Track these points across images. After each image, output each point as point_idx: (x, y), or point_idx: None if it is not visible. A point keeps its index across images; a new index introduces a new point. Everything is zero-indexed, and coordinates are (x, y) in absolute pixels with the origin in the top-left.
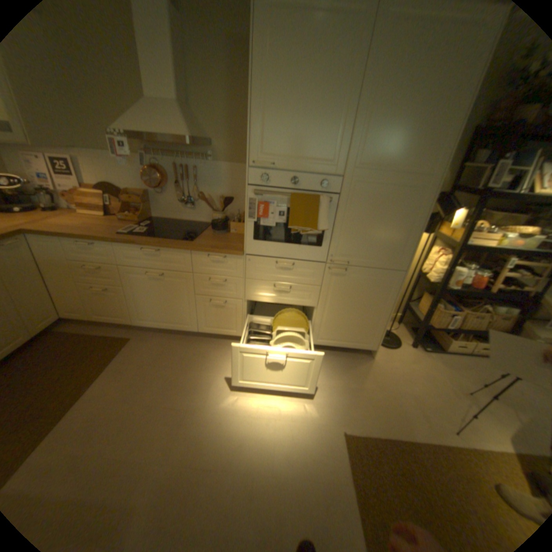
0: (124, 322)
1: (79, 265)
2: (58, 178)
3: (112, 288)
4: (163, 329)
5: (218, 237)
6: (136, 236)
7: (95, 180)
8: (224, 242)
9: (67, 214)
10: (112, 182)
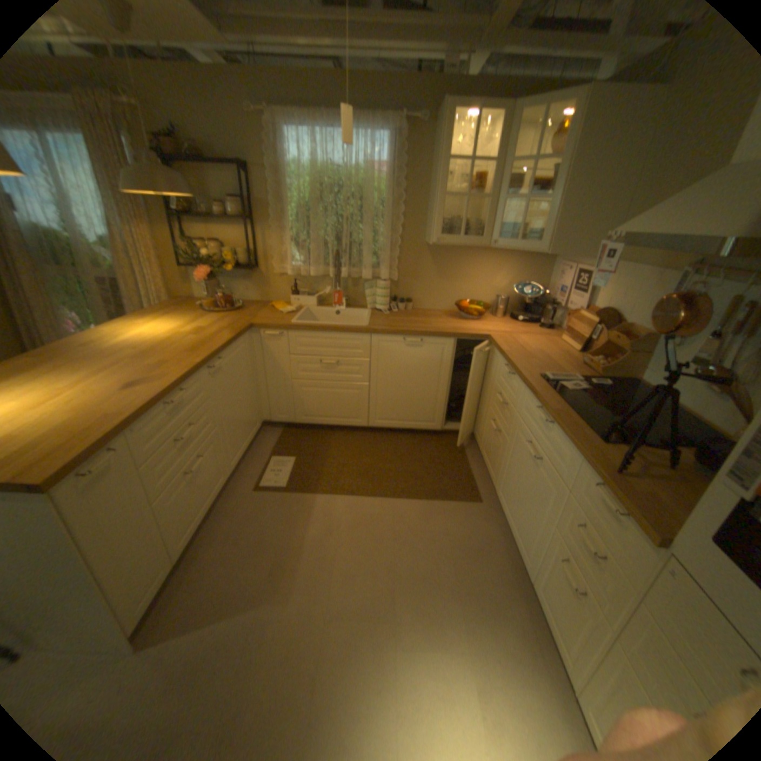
0: (494, 481)
1: (500, 391)
2: (576, 293)
3: (504, 434)
4: (511, 531)
5: (685, 478)
6: (554, 390)
7: (608, 303)
8: (675, 493)
9: (554, 336)
10: (624, 310)
